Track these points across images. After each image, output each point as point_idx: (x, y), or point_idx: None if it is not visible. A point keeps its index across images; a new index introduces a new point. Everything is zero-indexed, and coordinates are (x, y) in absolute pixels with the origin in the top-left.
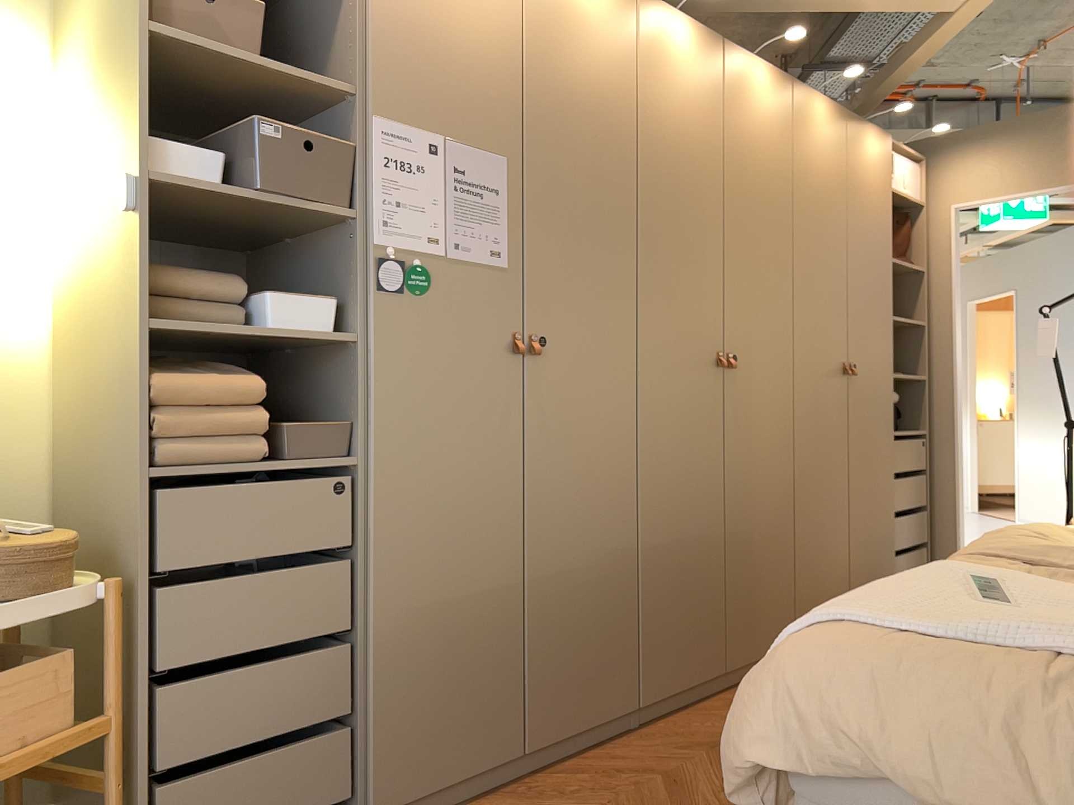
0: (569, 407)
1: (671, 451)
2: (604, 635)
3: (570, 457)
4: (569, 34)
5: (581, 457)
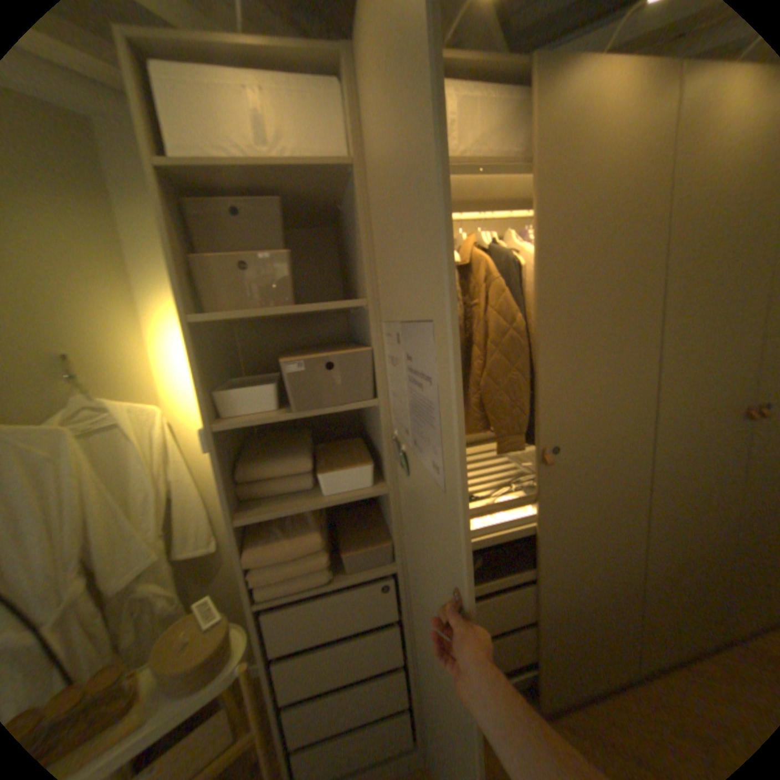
0: (589, 490)
1: (693, 498)
2: (616, 635)
3: (588, 526)
4: (598, 152)
5: (600, 523)
